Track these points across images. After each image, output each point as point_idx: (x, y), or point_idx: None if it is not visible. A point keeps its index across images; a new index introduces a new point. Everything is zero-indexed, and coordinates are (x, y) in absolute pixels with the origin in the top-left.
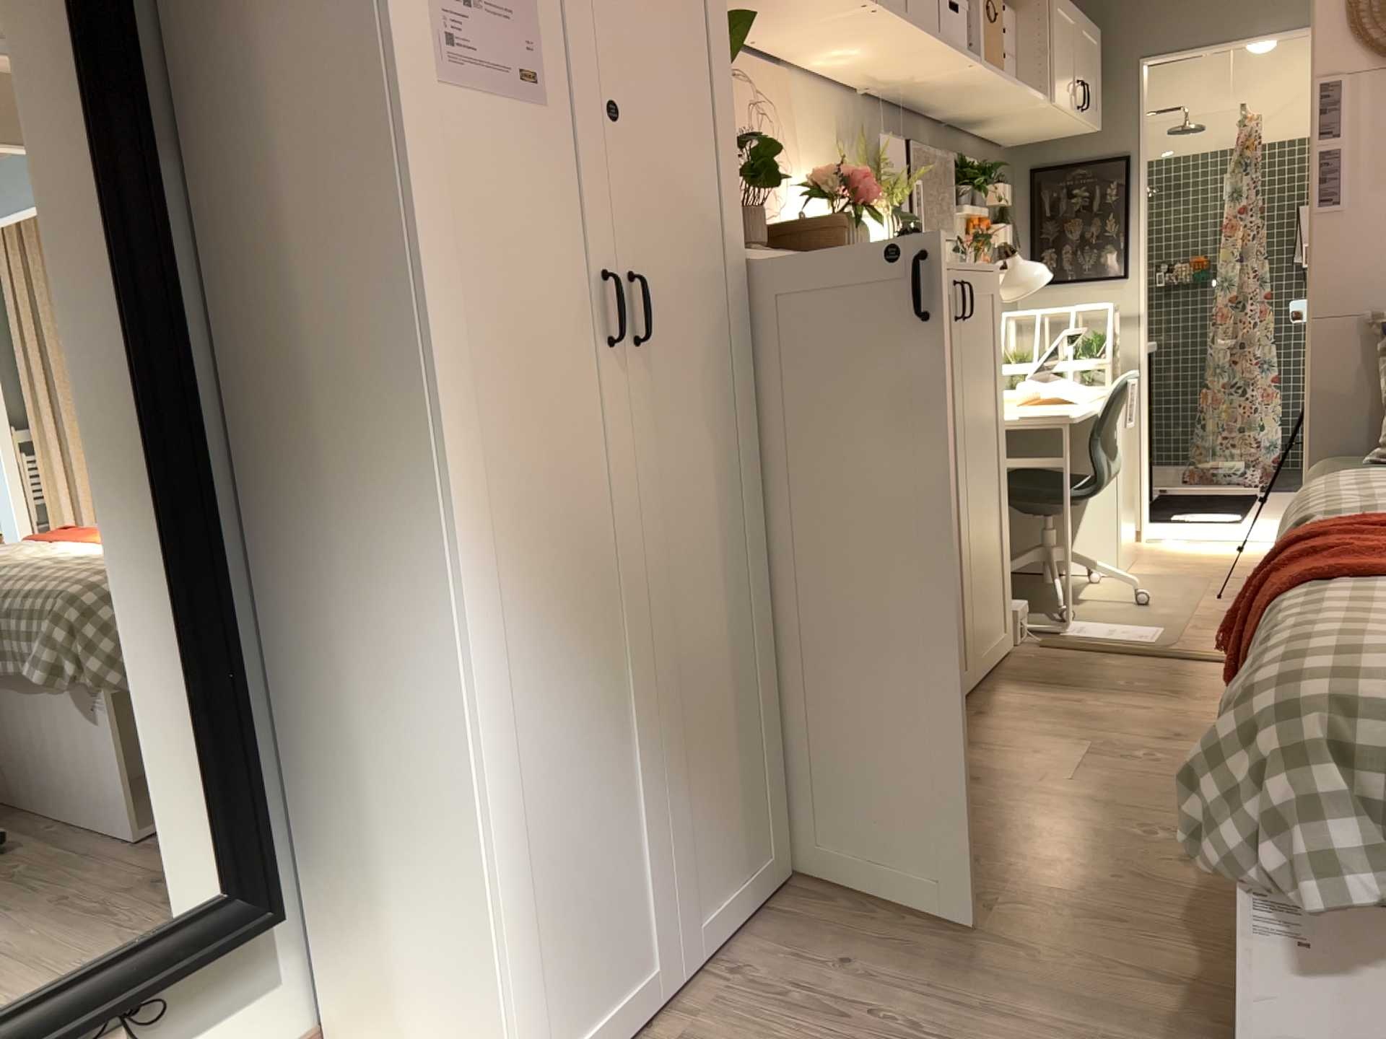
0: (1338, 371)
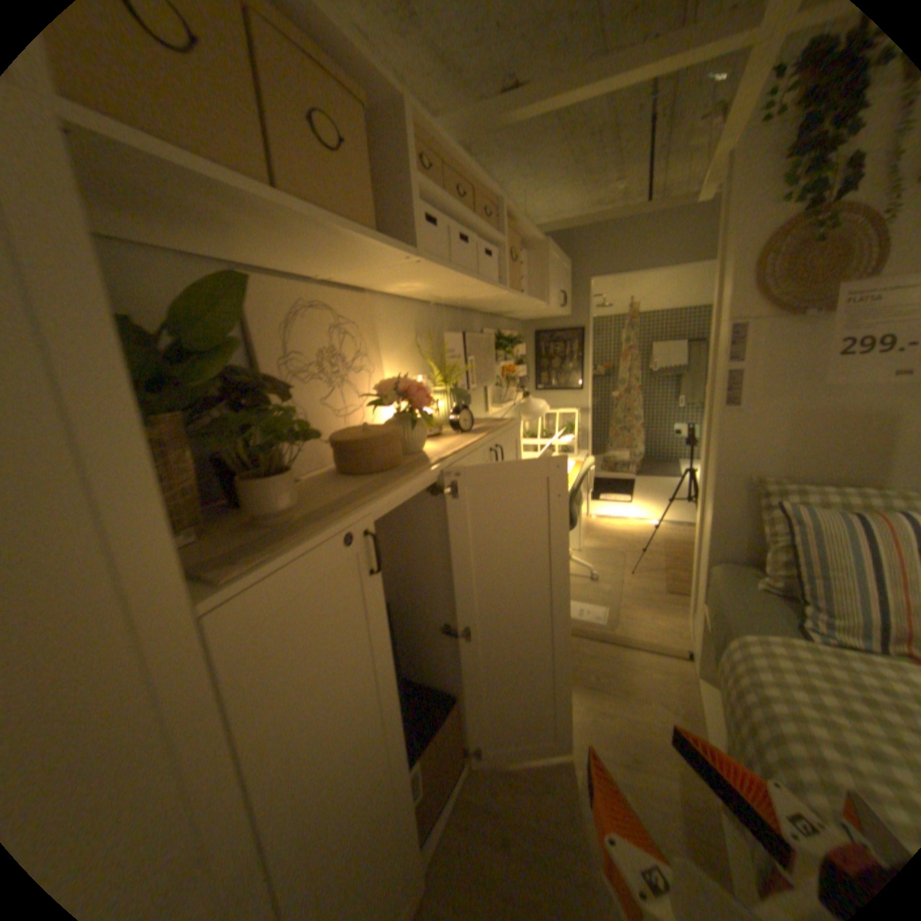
0: (733, 510)
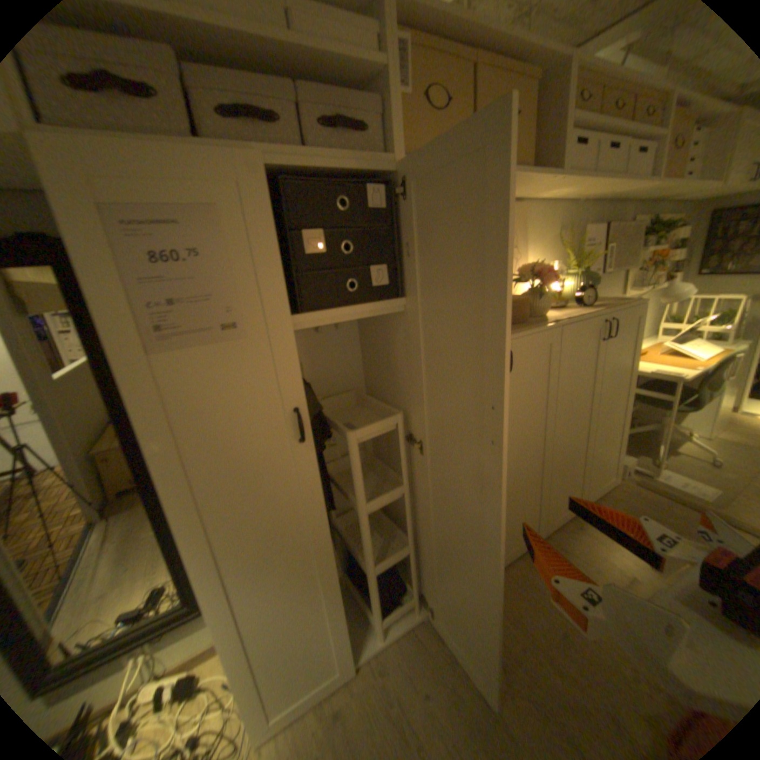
0: None
